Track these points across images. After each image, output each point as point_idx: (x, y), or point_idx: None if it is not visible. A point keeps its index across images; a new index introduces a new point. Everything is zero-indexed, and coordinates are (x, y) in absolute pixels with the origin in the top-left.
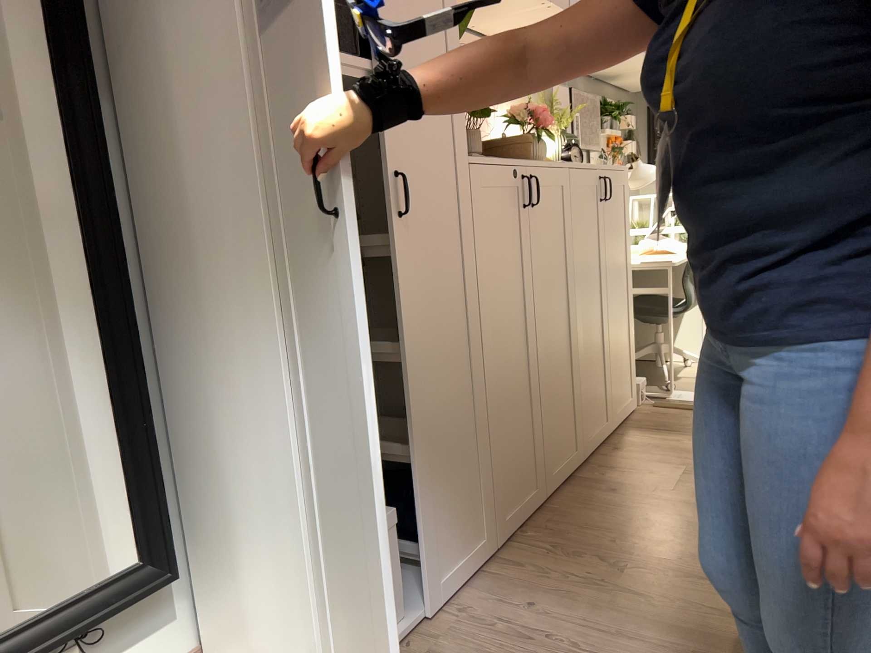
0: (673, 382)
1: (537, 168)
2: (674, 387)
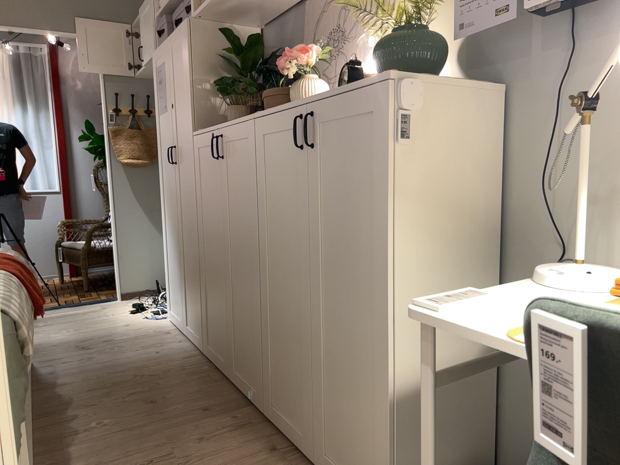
0: None
1: (224, 128)
2: None
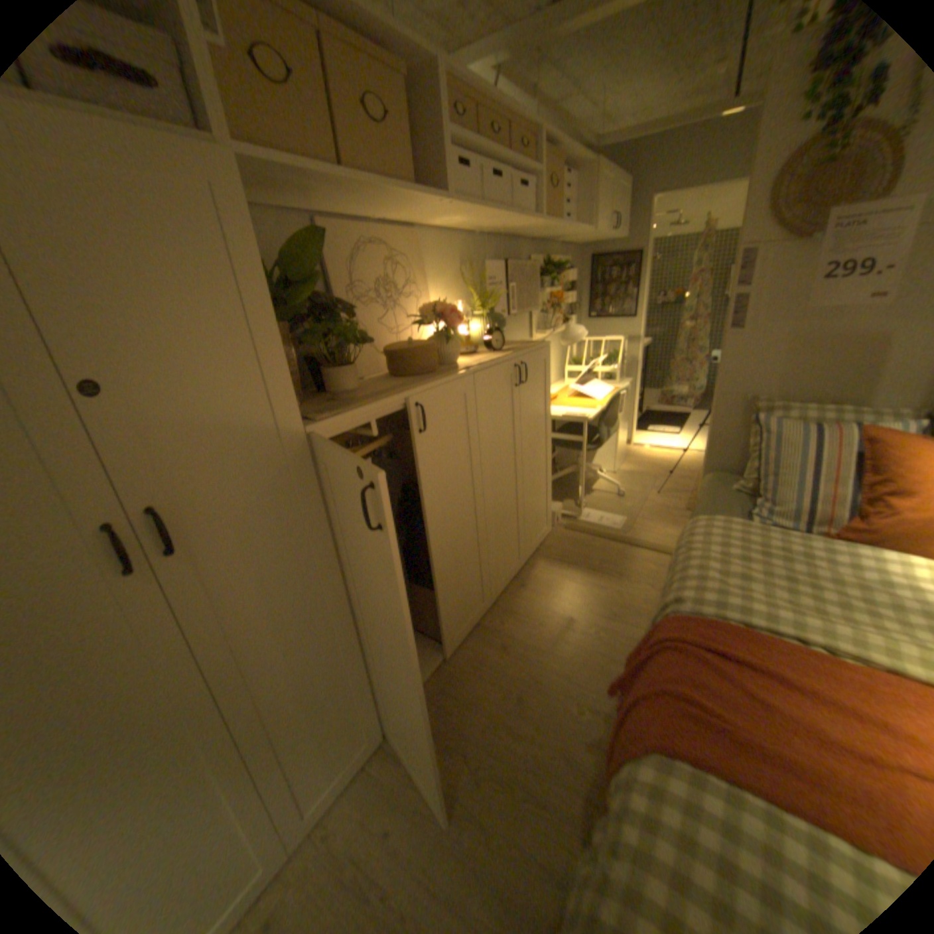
0: (584, 502)
1: (425, 393)
2: (582, 511)
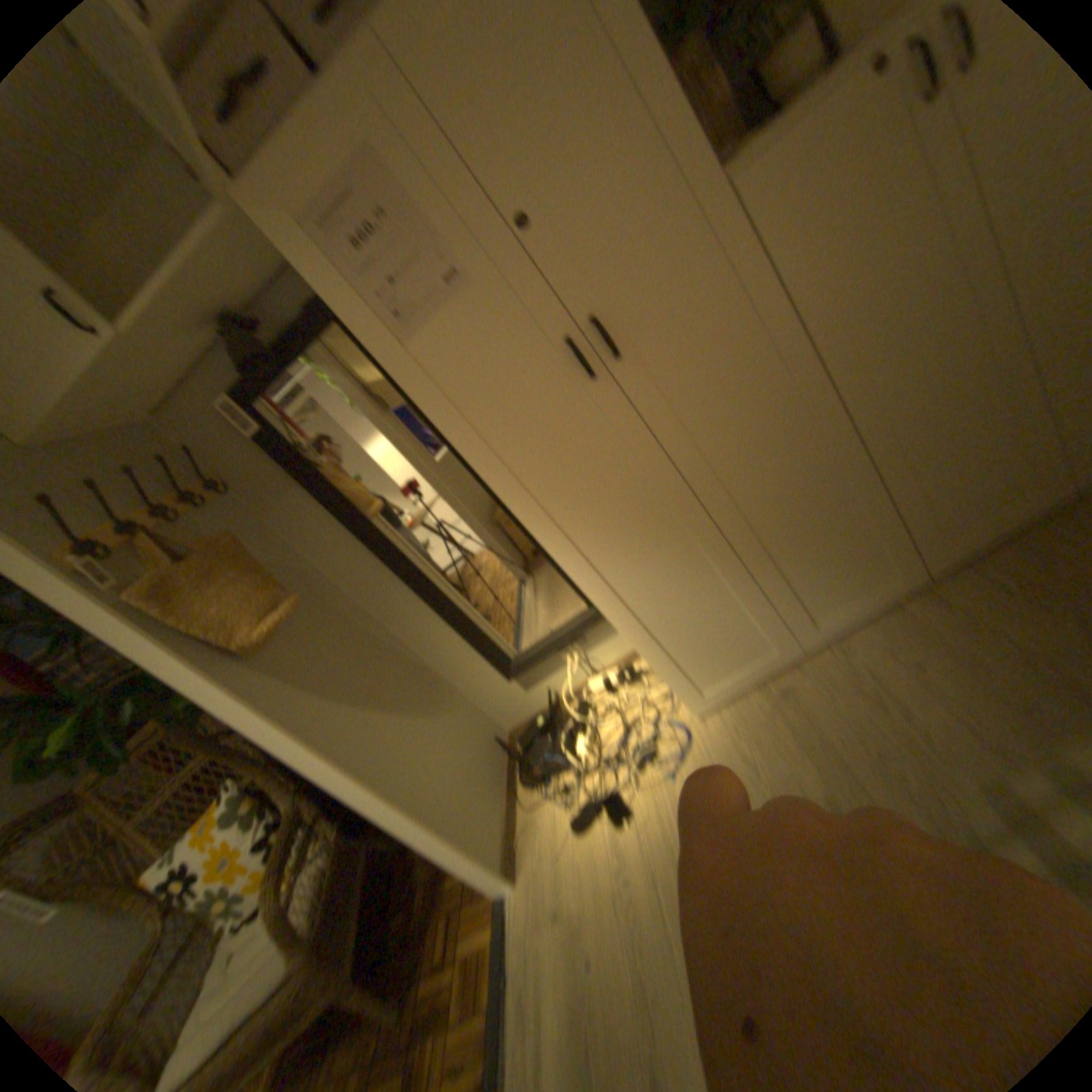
0: None
1: None
2: None
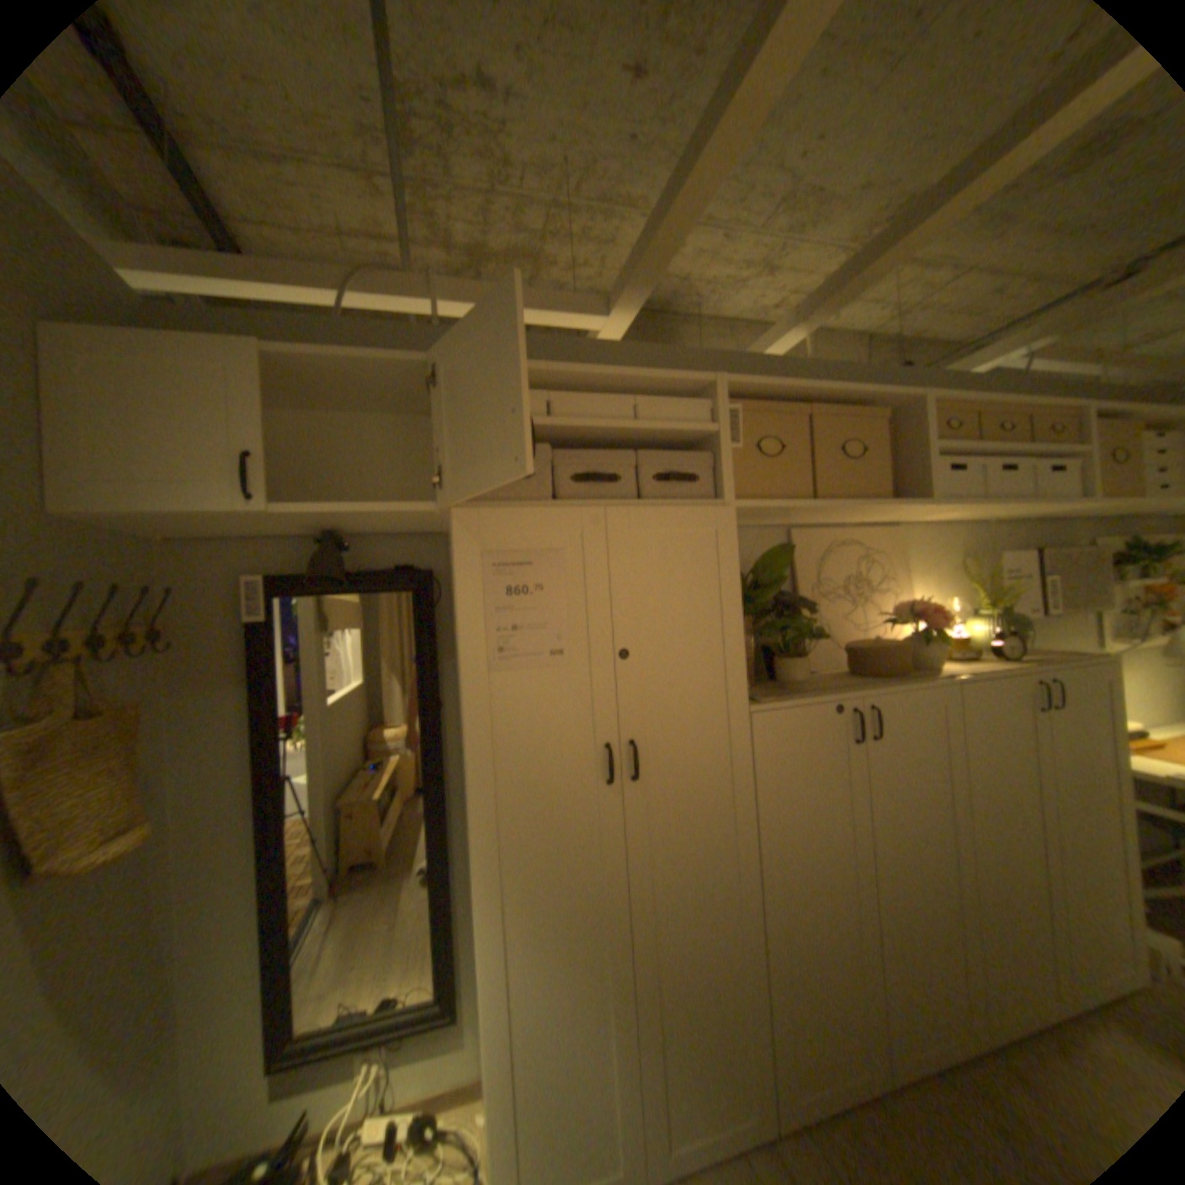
0: None
1: (885, 698)
2: None
